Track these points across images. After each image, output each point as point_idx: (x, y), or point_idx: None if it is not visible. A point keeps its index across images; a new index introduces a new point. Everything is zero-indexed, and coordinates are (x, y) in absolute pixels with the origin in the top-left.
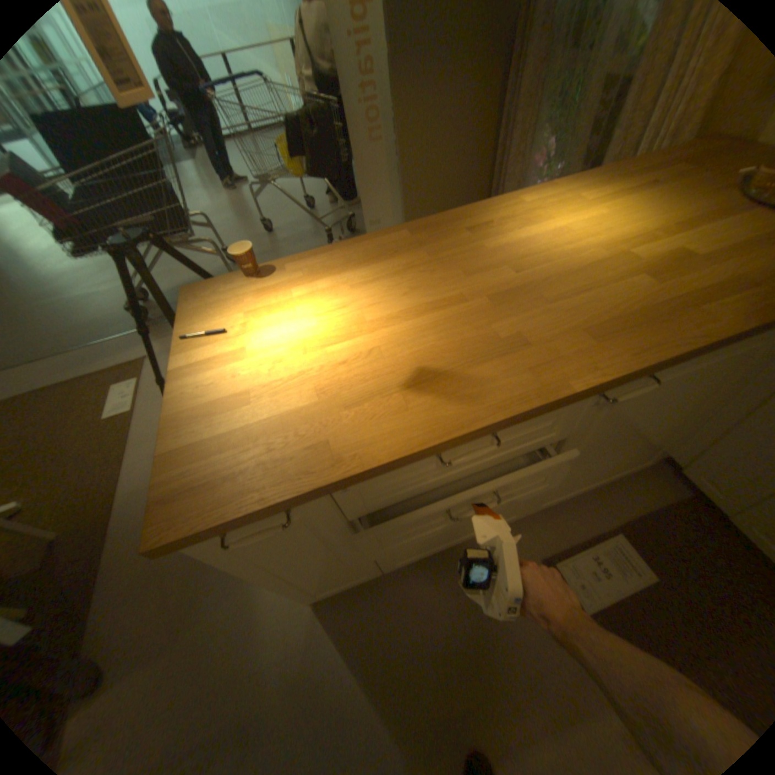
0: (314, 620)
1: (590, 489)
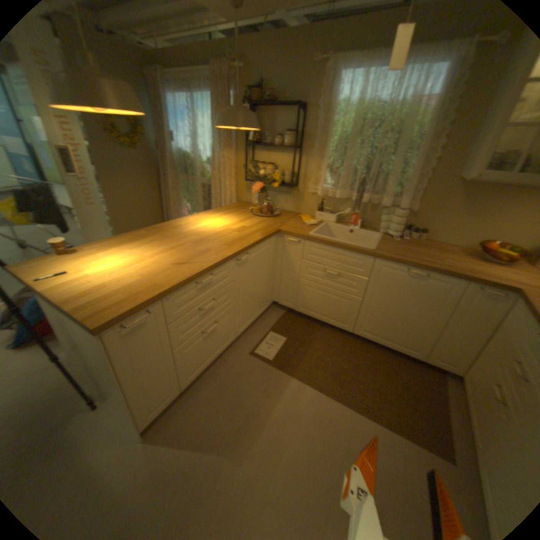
0: (146, 446)
1: (253, 319)
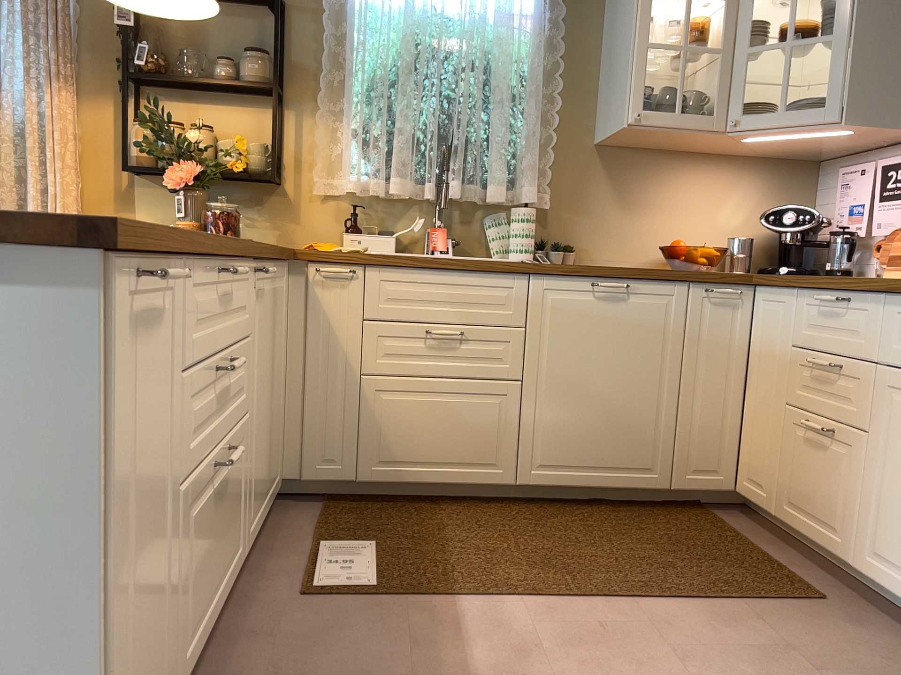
0: None
1: (263, 512)
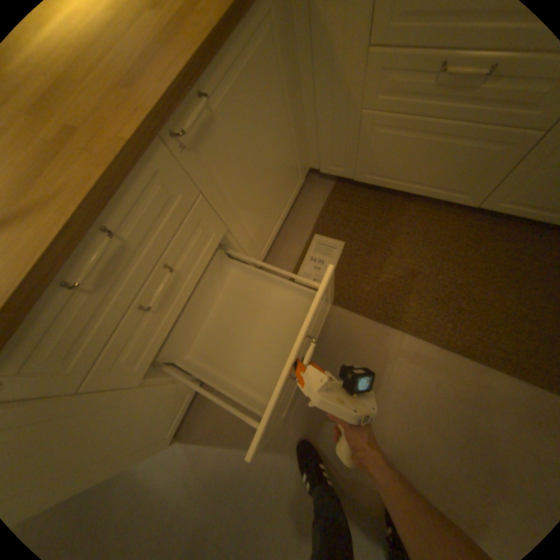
0: (184, 446)
1: (280, 222)
